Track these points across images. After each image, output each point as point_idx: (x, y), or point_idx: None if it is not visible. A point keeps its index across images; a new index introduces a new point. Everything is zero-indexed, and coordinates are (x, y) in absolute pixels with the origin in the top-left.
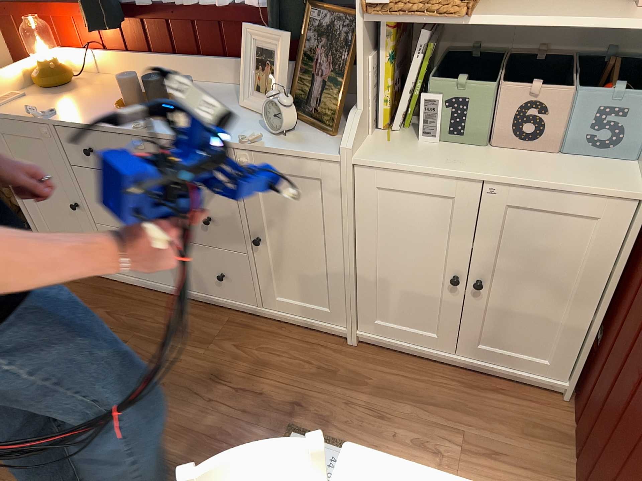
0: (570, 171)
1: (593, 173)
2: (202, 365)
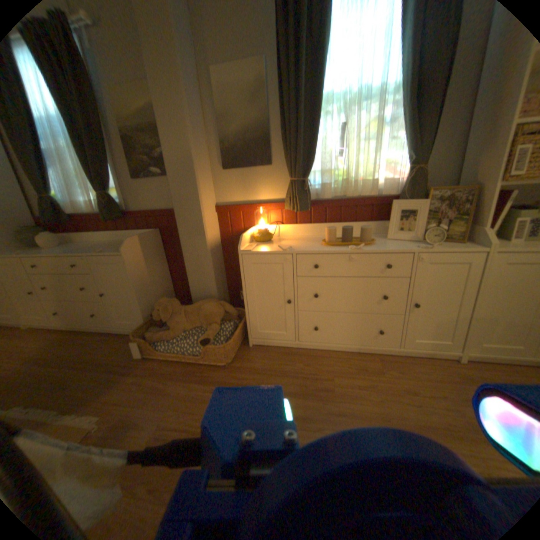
0: None
1: None
2: (392, 389)
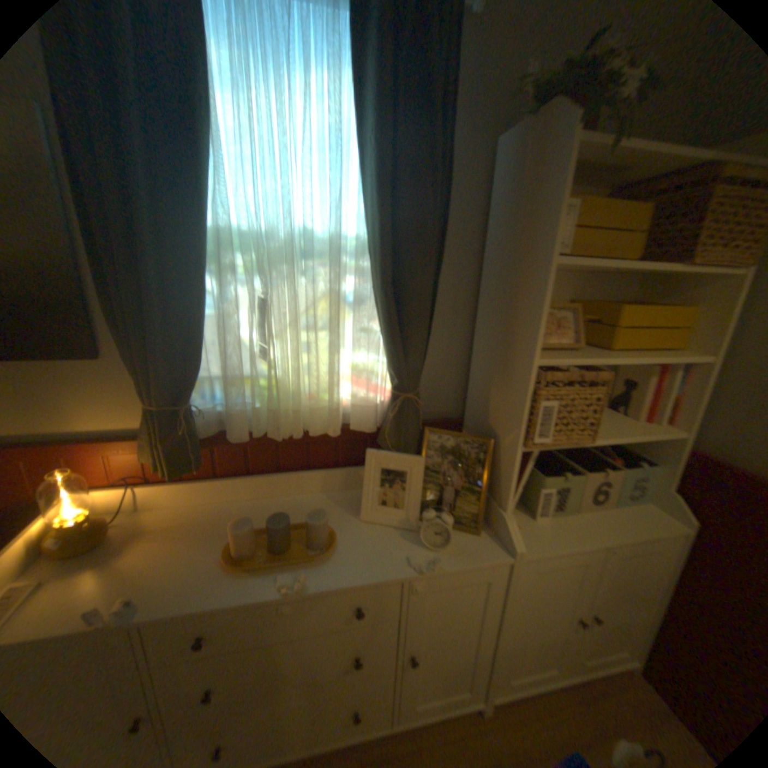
0: (640, 520)
1: (650, 518)
2: None
